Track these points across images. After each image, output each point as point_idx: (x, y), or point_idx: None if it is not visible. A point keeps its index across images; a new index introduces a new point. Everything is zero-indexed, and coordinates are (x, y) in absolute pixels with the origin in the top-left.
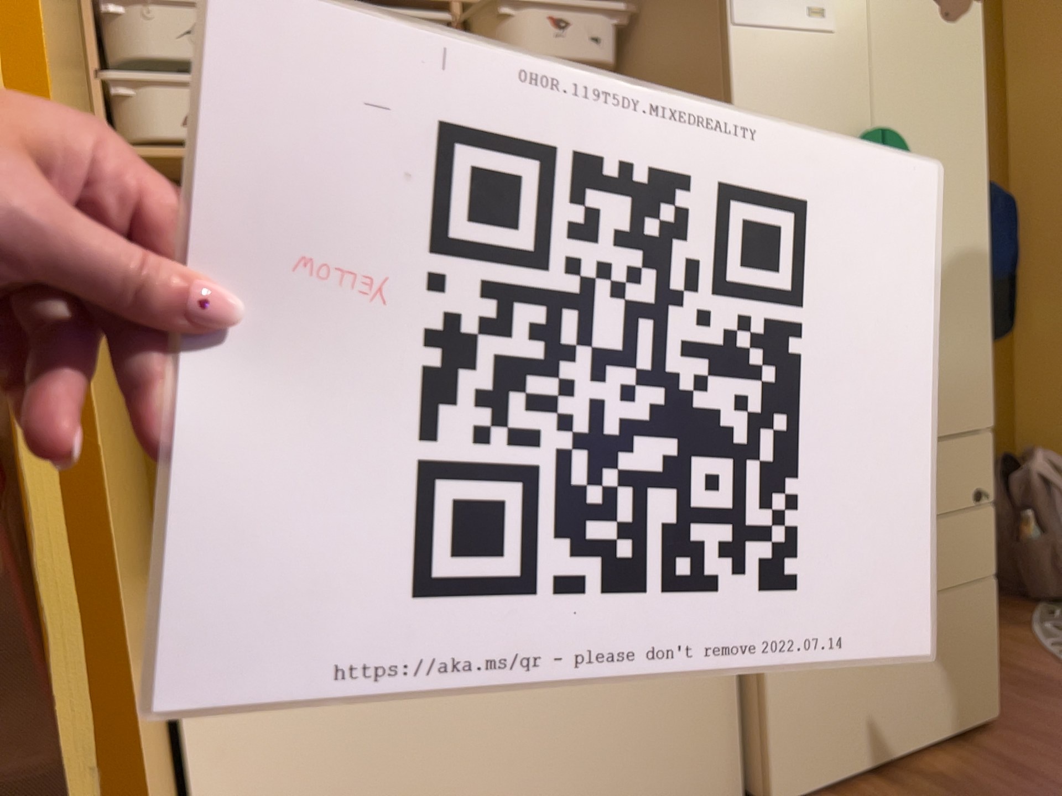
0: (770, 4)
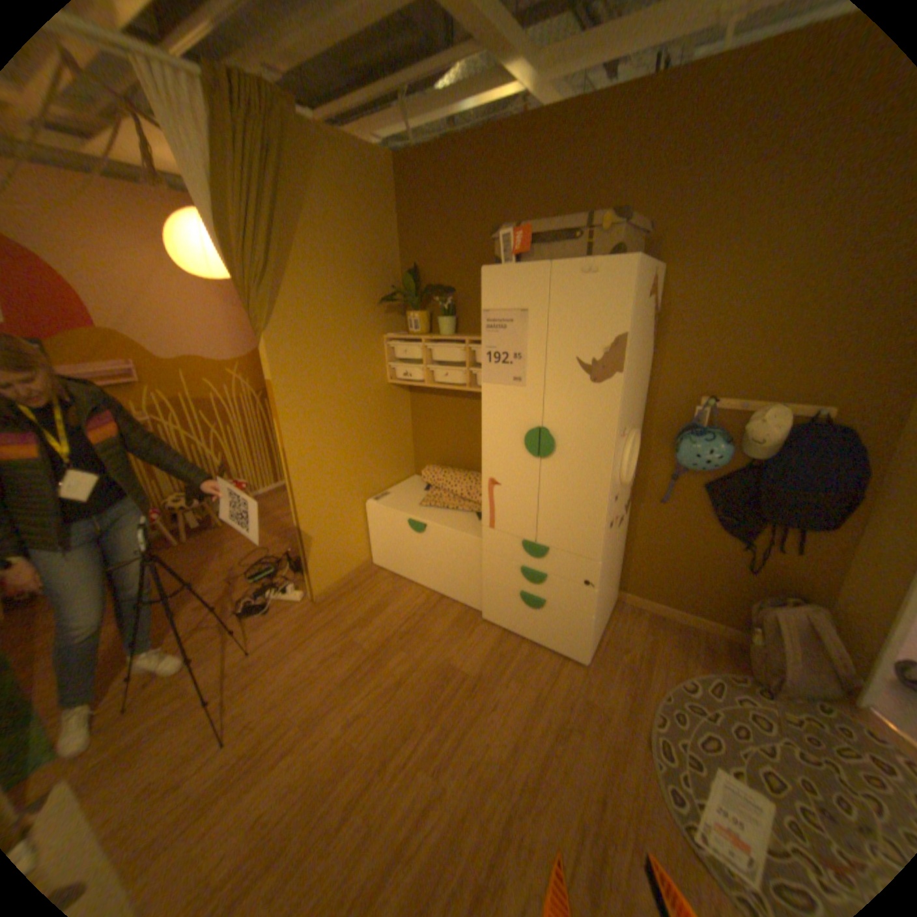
0: (496, 377)
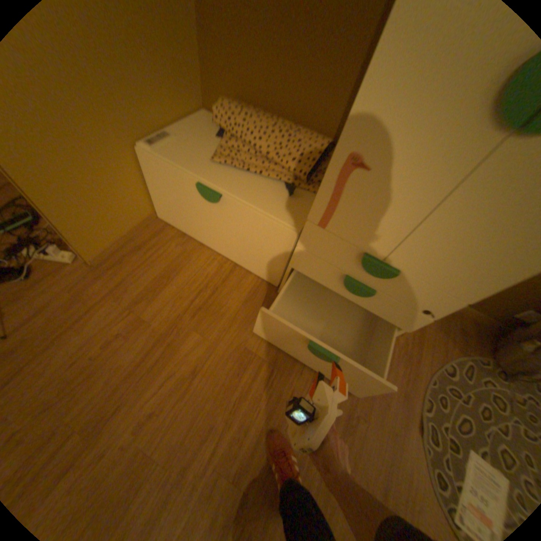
0: None
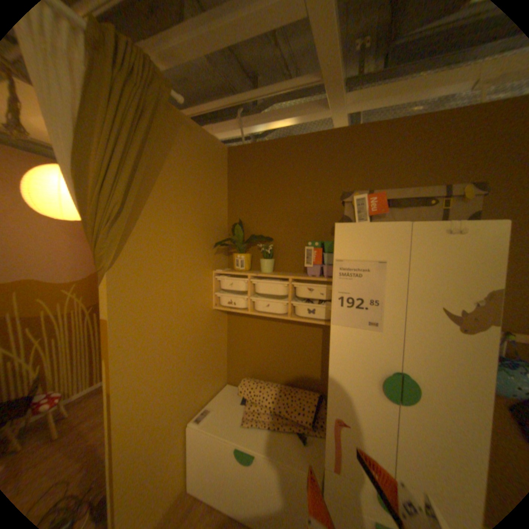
0: (349, 320)
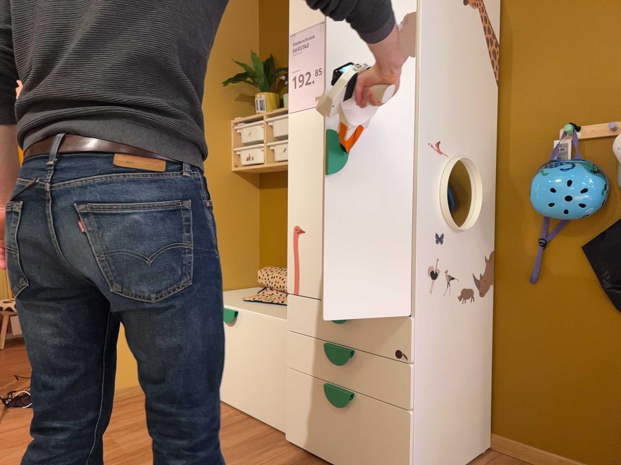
0: (301, 101)
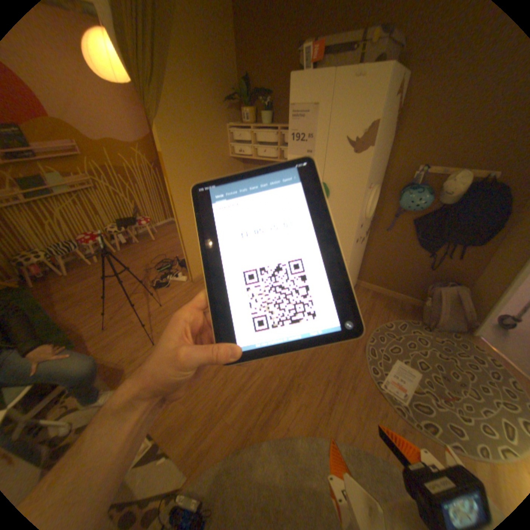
0: (296, 150)
